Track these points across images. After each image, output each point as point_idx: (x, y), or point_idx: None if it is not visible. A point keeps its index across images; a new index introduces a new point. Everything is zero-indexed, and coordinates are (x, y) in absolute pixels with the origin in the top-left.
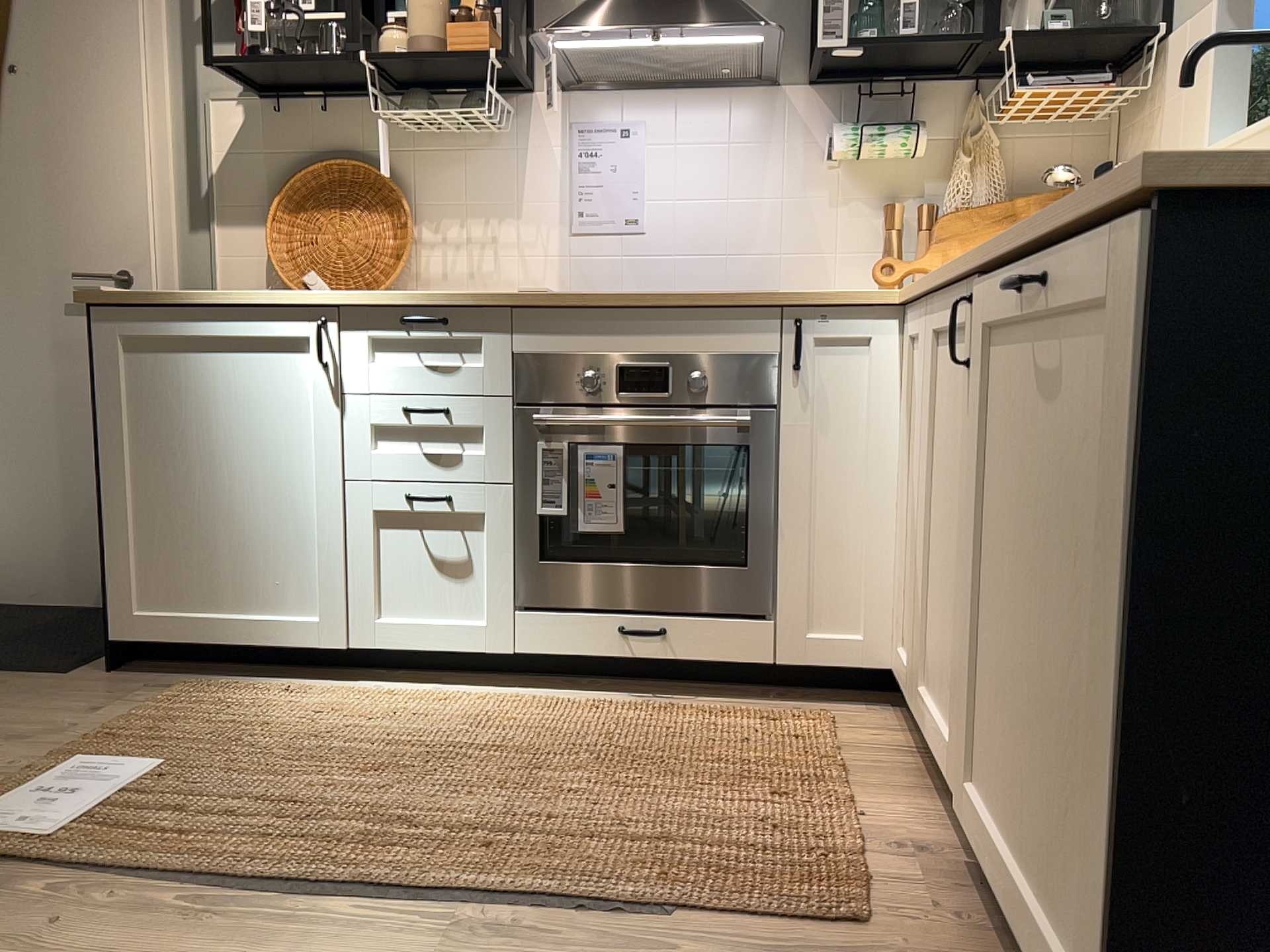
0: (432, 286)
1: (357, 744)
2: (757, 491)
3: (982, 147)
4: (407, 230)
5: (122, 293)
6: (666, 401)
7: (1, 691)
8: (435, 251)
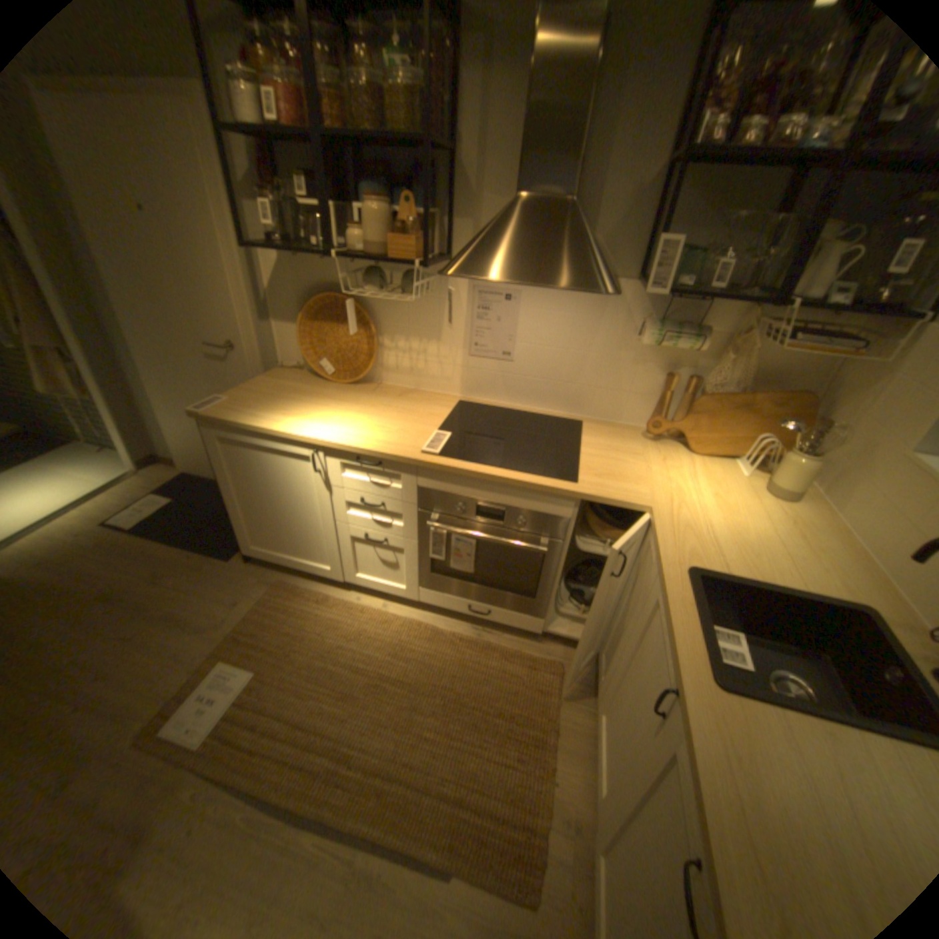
0: (391, 372)
1: (338, 664)
2: (544, 570)
3: (750, 345)
4: (374, 345)
5: (209, 417)
6: (500, 524)
7: (197, 576)
8: (392, 353)
